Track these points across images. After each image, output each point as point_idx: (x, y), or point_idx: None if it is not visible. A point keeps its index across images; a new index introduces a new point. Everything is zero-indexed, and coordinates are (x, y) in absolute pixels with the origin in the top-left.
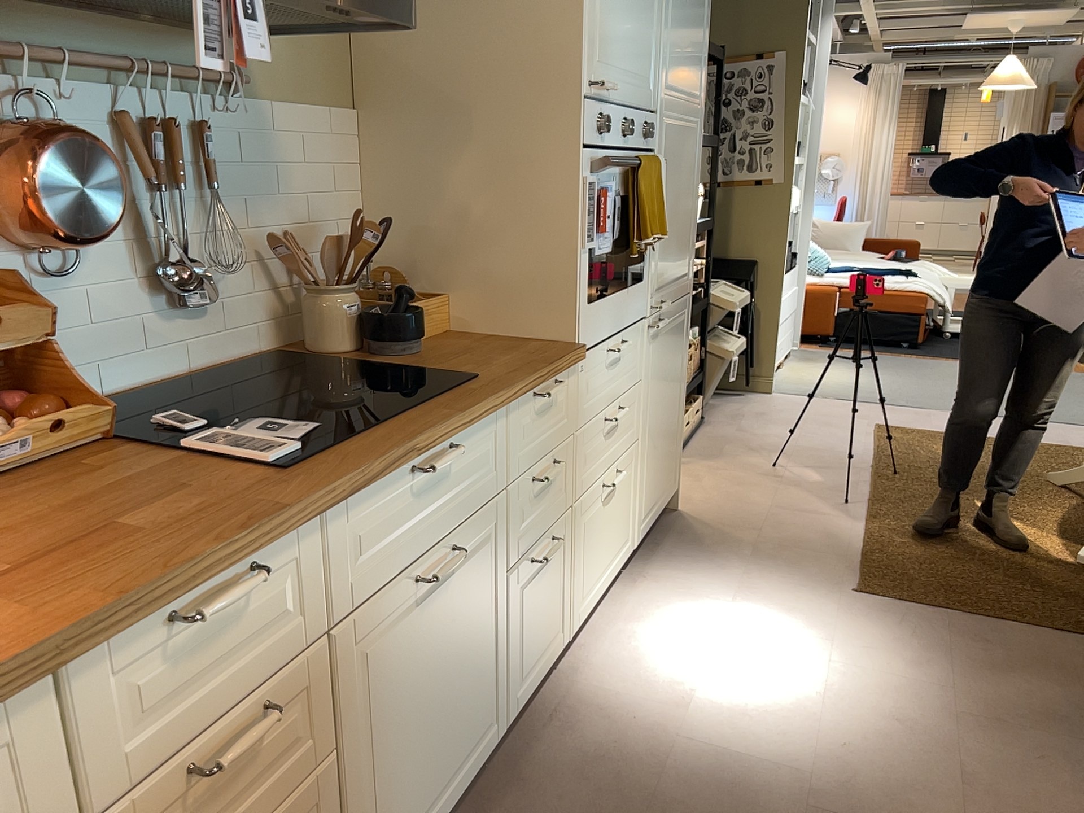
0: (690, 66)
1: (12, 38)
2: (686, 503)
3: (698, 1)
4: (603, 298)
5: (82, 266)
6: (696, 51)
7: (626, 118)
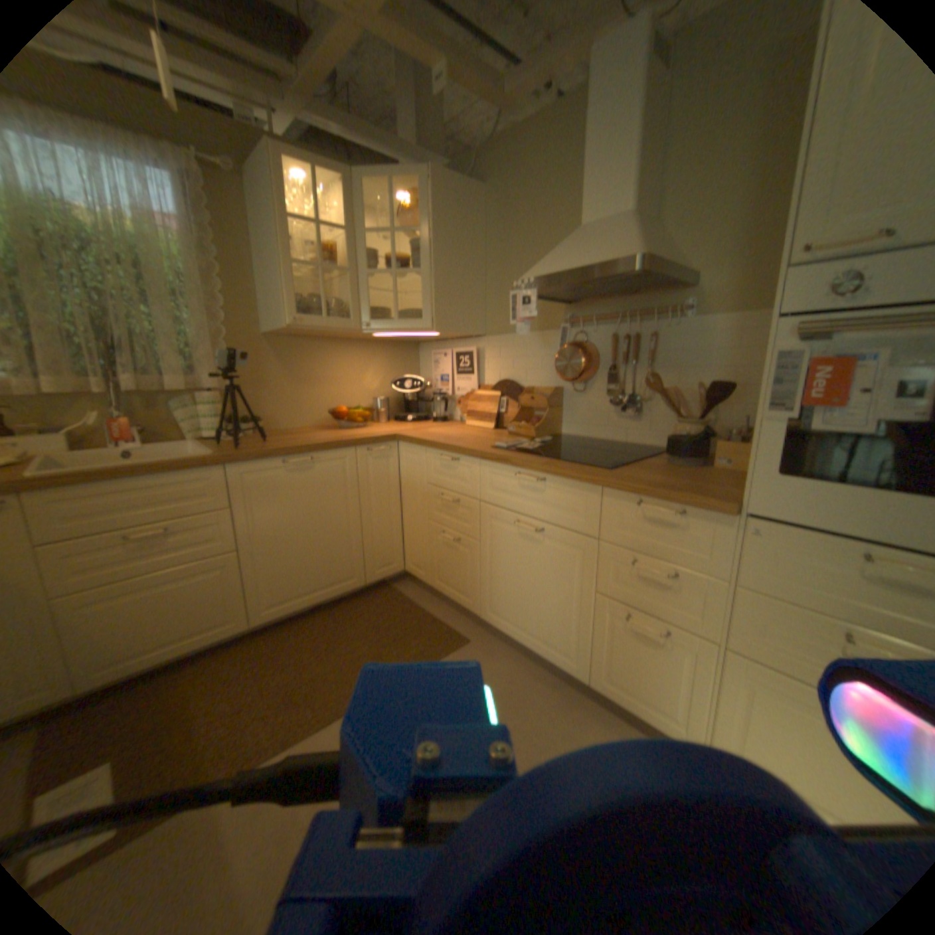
0: None
1: (583, 314)
2: None
3: None
4: (858, 486)
5: (587, 389)
6: None
7: None
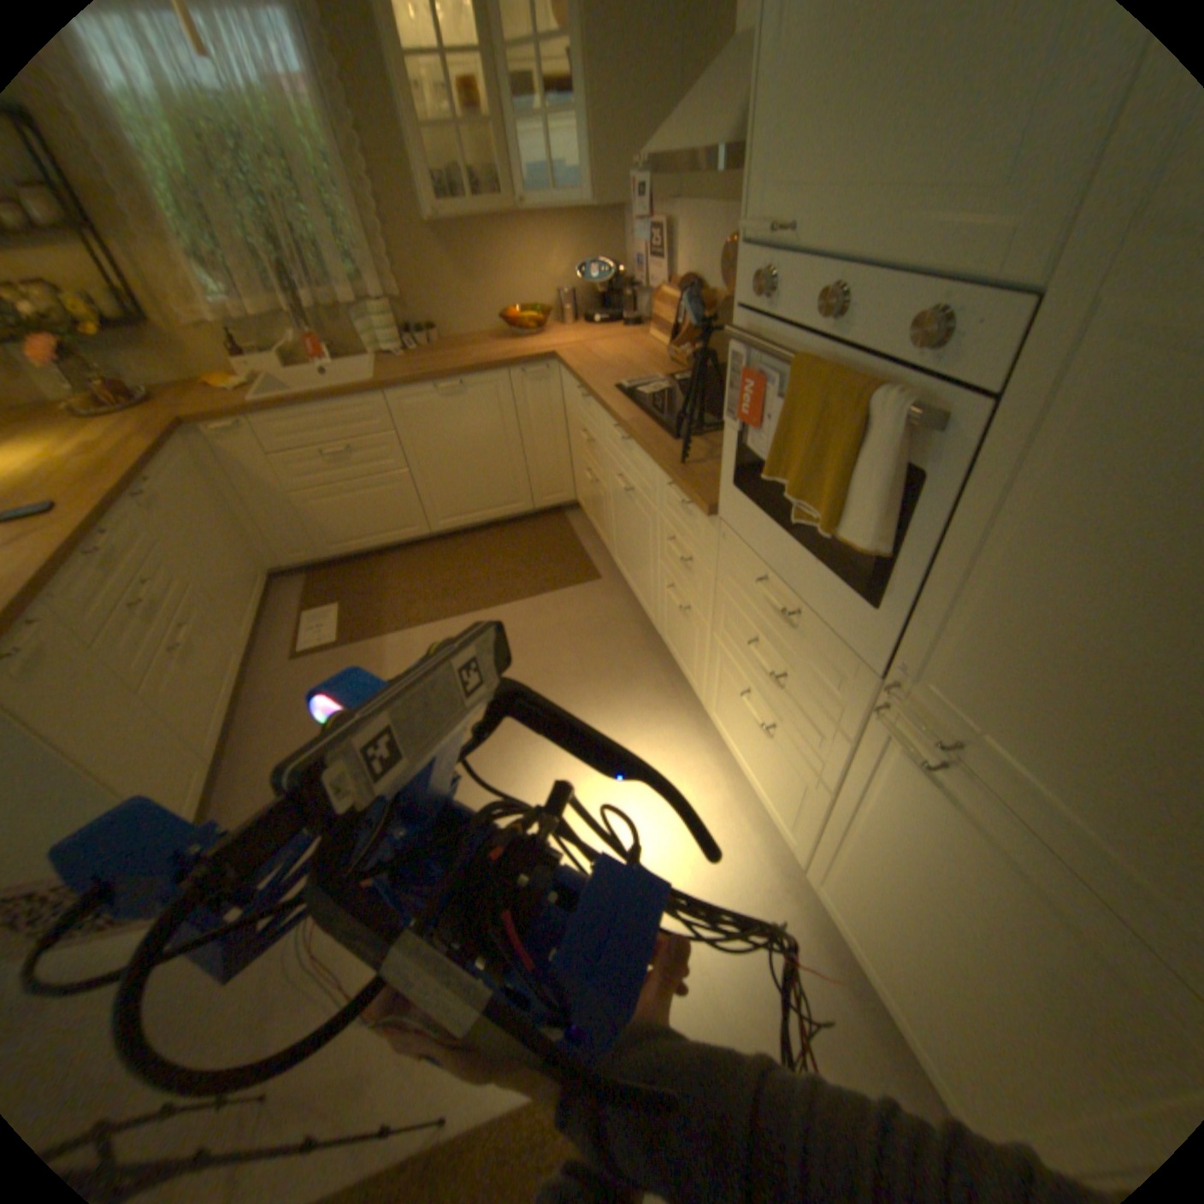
0: None
1: None
2: None
3: None
4: (766, 516)
5: None
6: None
7: (844, 278)
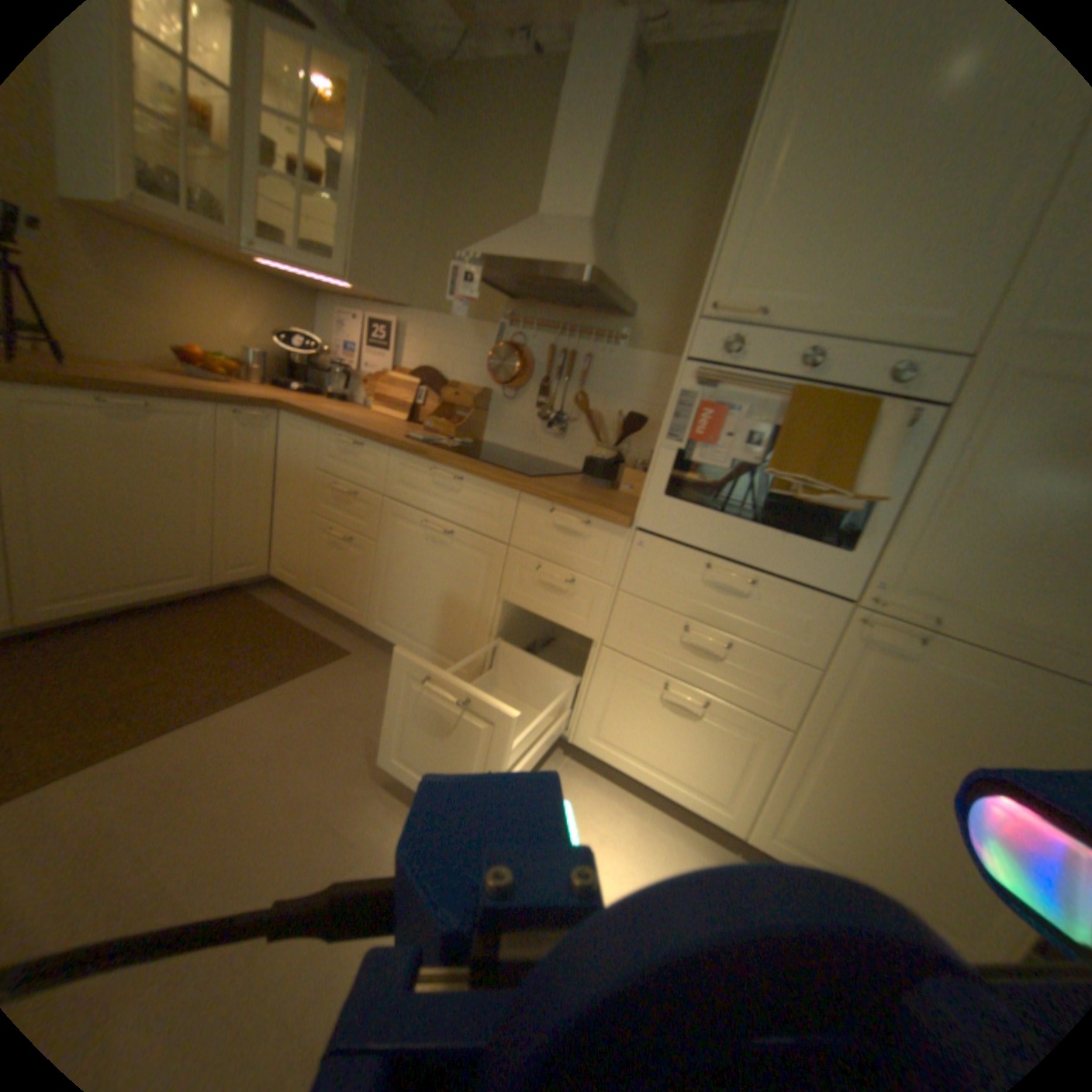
0: None
1: (525, 314)
2: None
3: None
4: (712, 510)
5: (517, 398)
6: None
7: (822, 341)
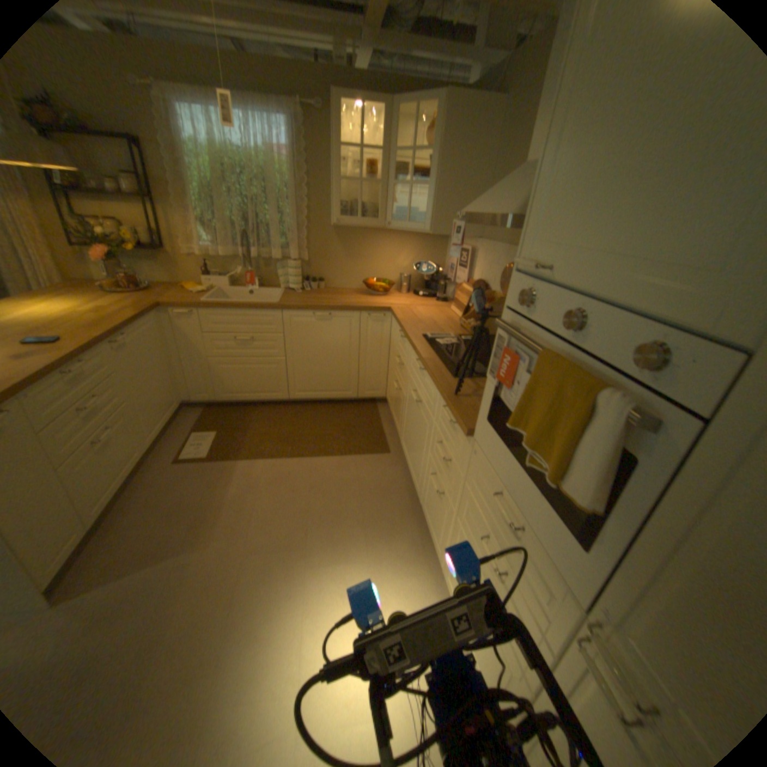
0: None
1: None
2: None
3: None
4: (508, 450)
5: None
6: None
7: (585, 307)
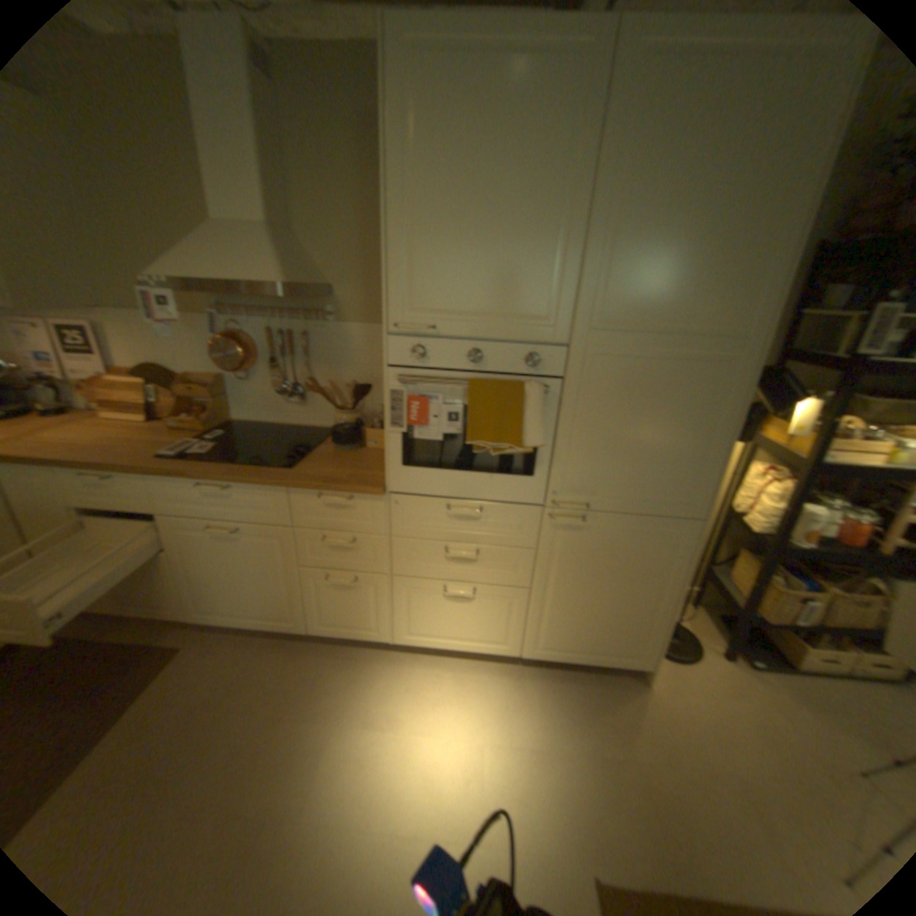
0: (705, 291)
1: (232, 304)
2: (672, 695)
3: (741, 214)
4: (440, 470)
5: (253, 379)
6: (734, 273)
7: (478, 346)
